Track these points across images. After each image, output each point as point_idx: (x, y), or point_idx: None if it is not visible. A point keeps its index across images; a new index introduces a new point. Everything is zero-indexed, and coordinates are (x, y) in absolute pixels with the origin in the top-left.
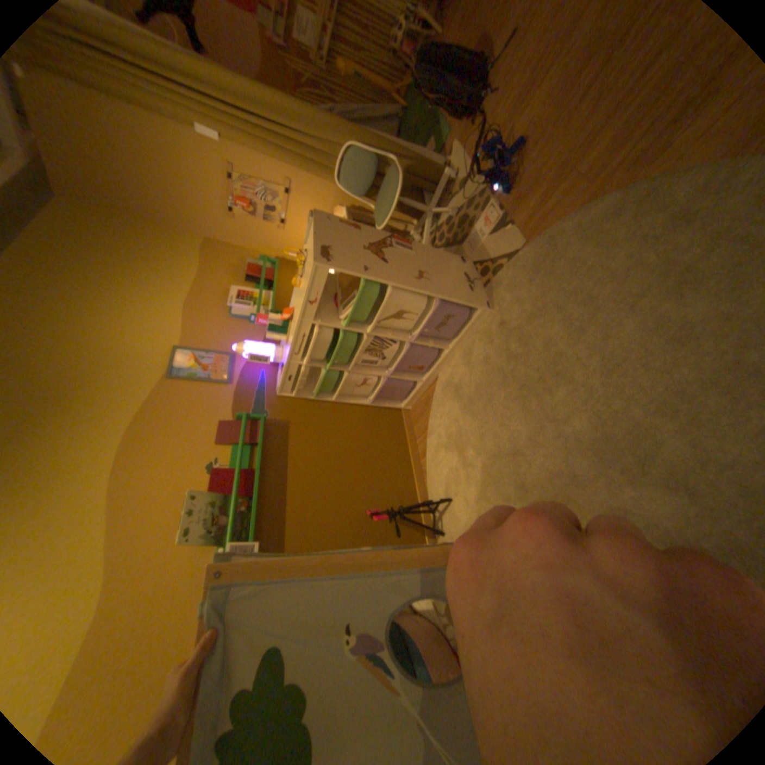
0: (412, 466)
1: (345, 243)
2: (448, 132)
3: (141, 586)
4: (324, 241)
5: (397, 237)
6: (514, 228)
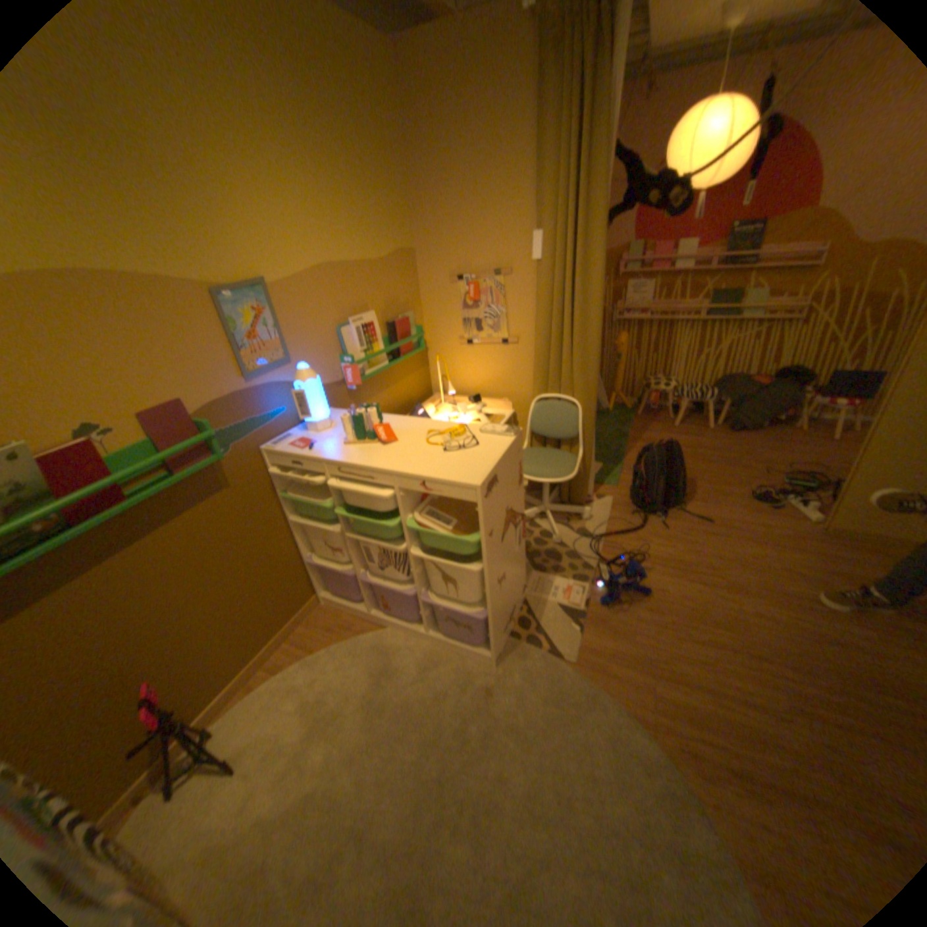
0: (244, 667)
1: (503, 491)
2: (612, 484)
3: None
4: (499, 472)
5: (522, 524)
6: (576, 637)
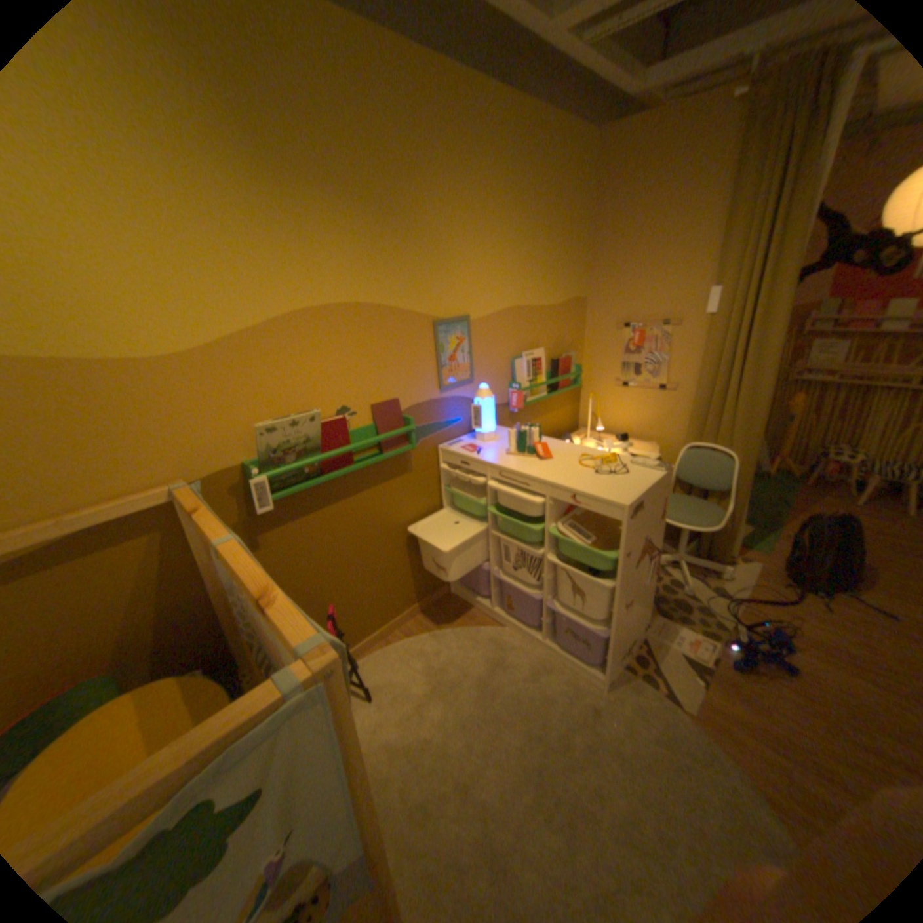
0: (389, 622)
1: (647, 519)
2: (764, 551)
3: (189, 396)
4: (647, 500)
5: (658, 560)
6: (700, 692)
